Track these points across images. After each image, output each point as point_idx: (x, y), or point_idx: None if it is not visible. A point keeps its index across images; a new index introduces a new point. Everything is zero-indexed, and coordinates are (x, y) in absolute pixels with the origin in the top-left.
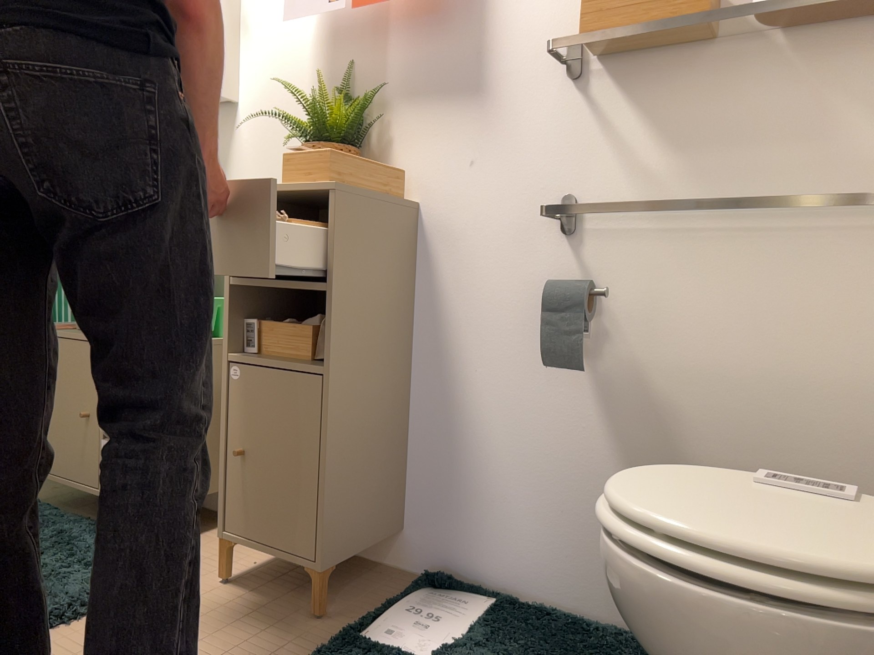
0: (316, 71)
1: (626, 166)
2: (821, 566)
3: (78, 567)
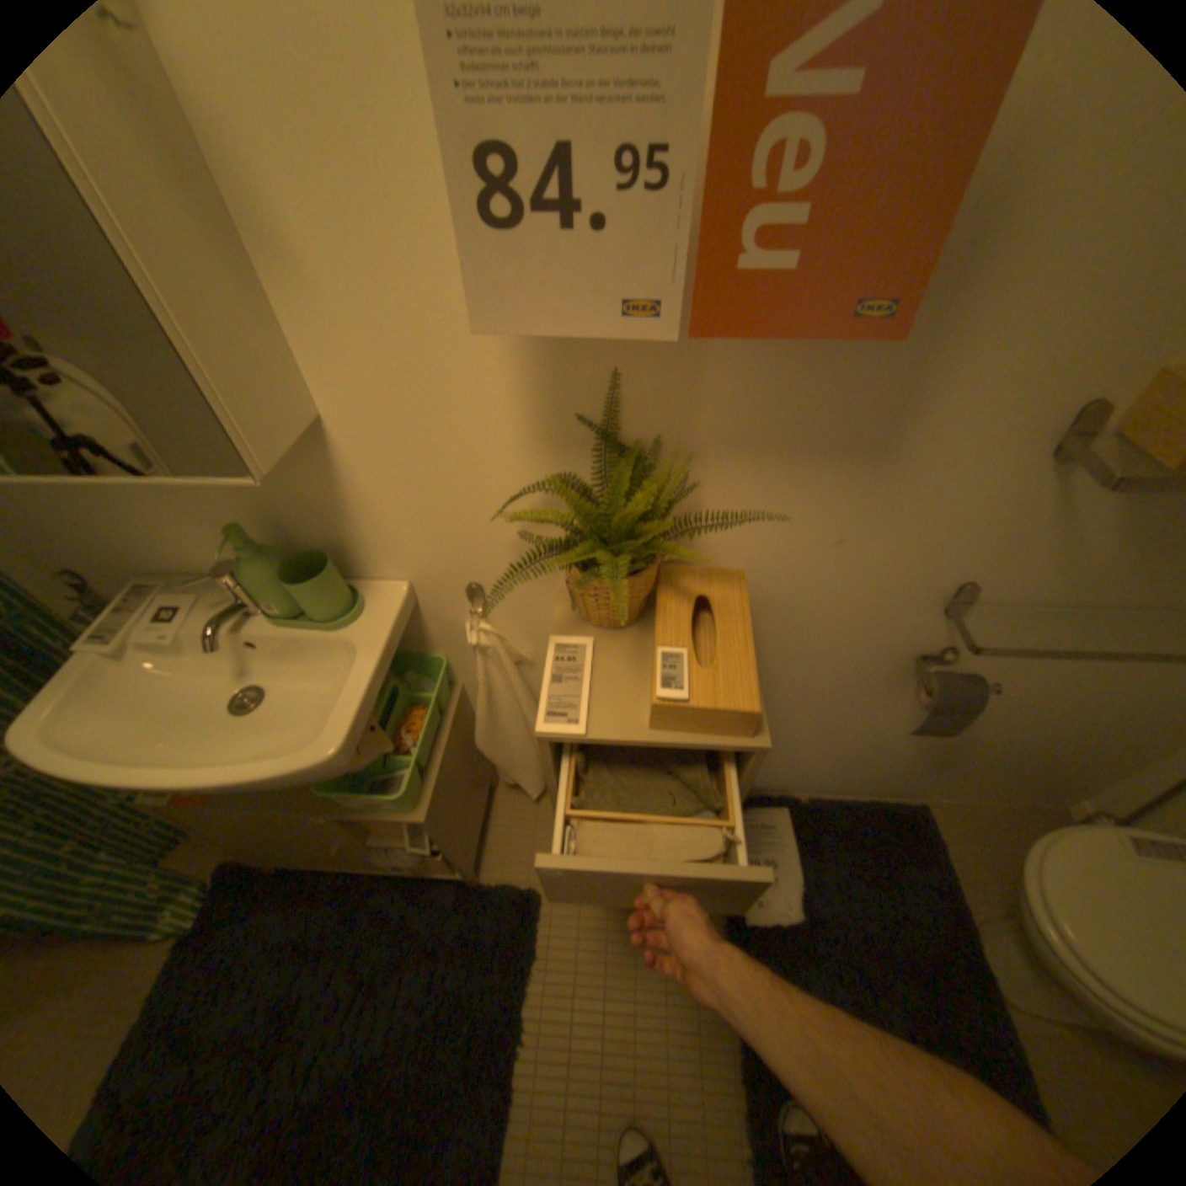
0: (521, 373)
1: (1066, 557)
2: None
3: (458, 972)
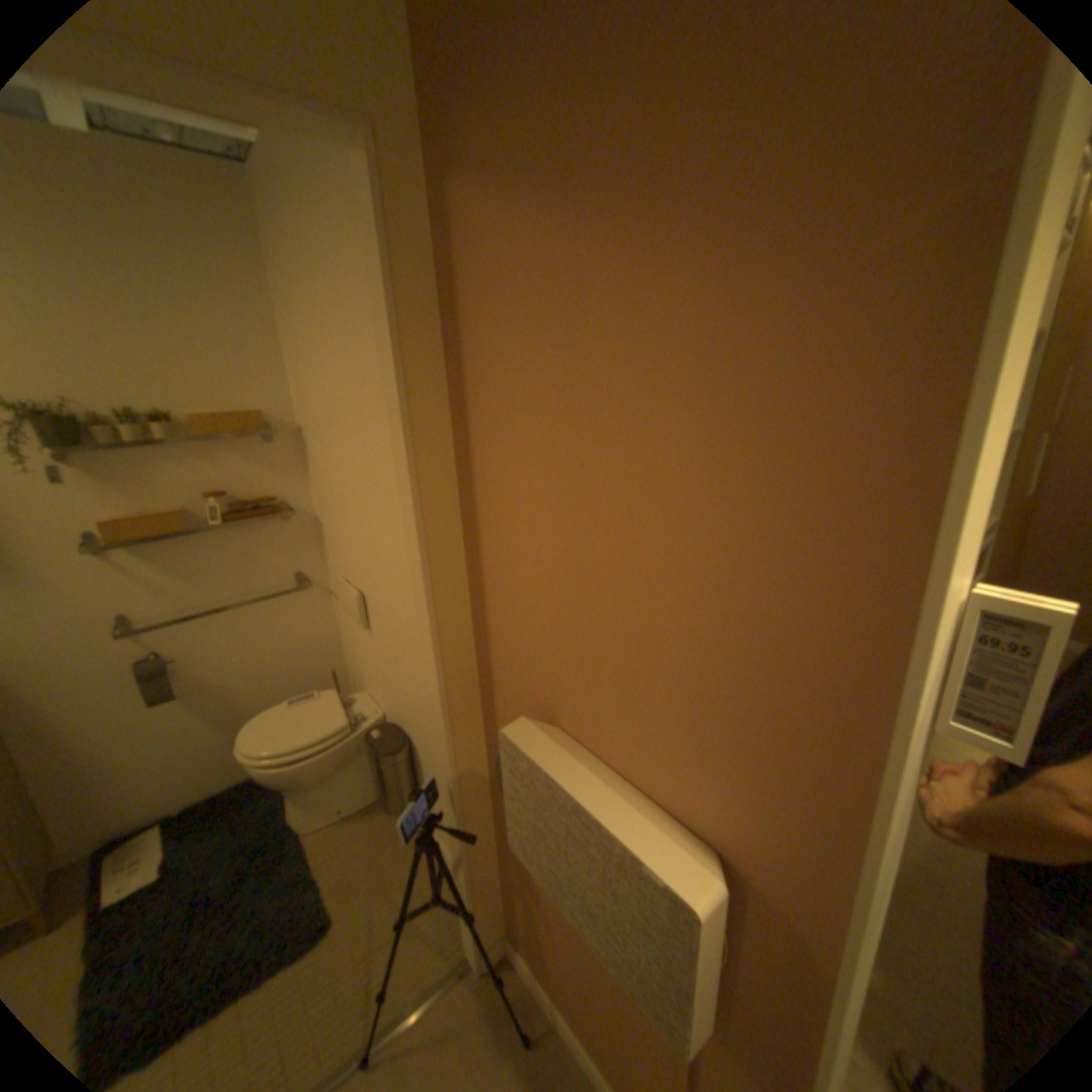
0: None
1: (155, 593)
2: (326, 736)
3: None
